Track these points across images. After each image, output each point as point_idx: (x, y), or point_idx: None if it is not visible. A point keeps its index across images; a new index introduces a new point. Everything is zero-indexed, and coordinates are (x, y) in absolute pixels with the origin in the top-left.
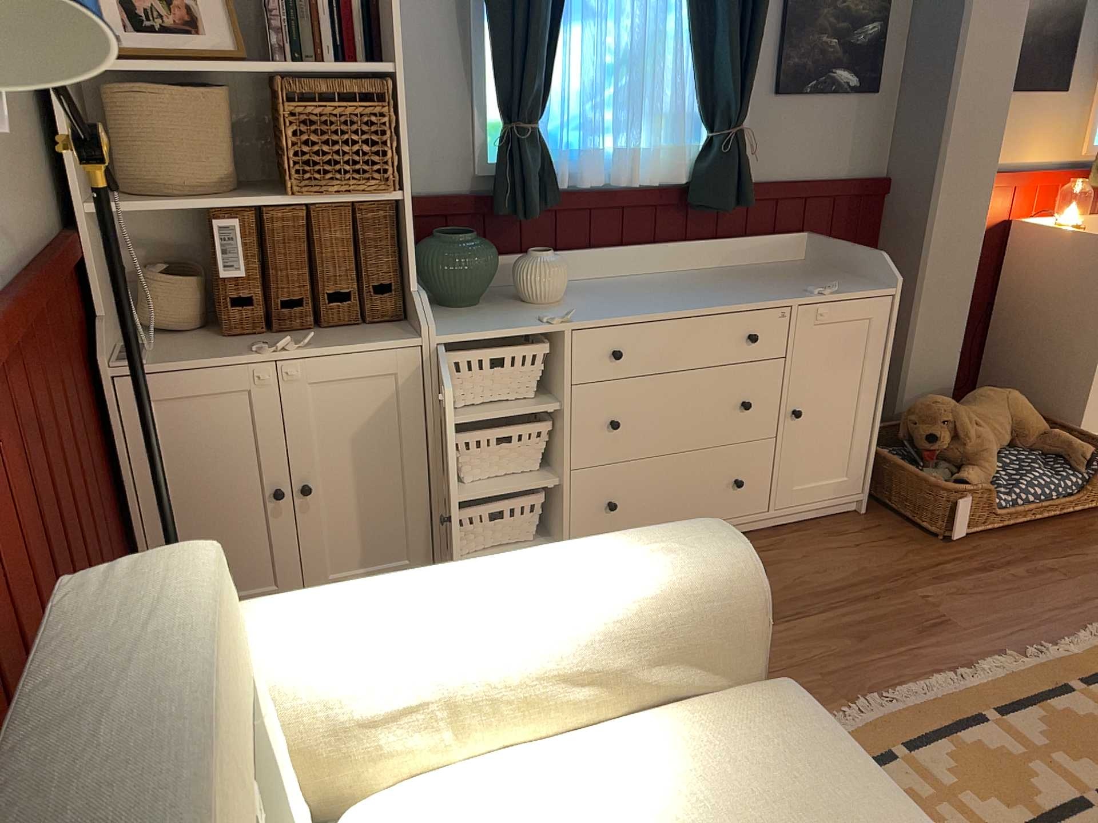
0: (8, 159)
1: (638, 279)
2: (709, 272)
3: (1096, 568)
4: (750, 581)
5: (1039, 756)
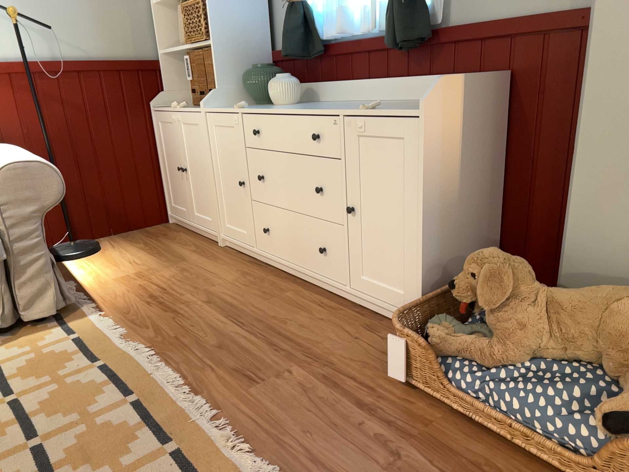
0: (103, 30)
1: (355, 102)
2: (400, 102)
3: None
4: (1, 175)
5: (87, 420)
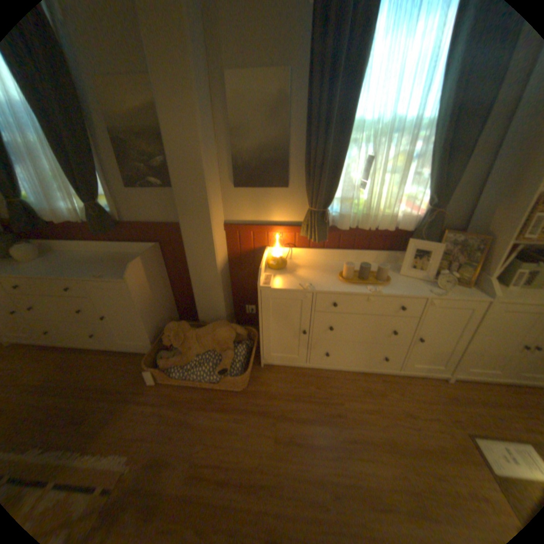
0: None
1: (81, 255)
2: (109, 255)
3: (177, 425)
4: None
5: None
